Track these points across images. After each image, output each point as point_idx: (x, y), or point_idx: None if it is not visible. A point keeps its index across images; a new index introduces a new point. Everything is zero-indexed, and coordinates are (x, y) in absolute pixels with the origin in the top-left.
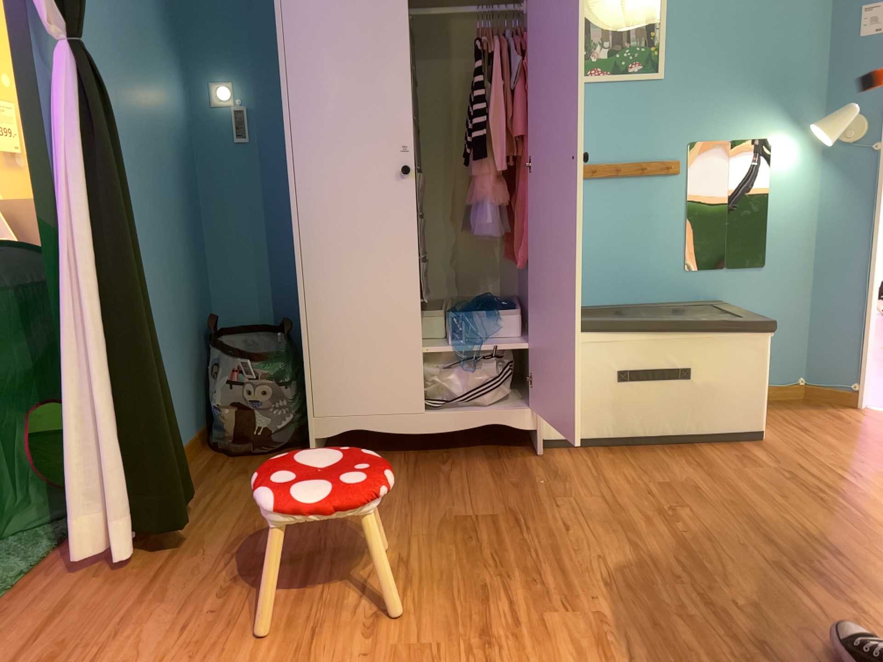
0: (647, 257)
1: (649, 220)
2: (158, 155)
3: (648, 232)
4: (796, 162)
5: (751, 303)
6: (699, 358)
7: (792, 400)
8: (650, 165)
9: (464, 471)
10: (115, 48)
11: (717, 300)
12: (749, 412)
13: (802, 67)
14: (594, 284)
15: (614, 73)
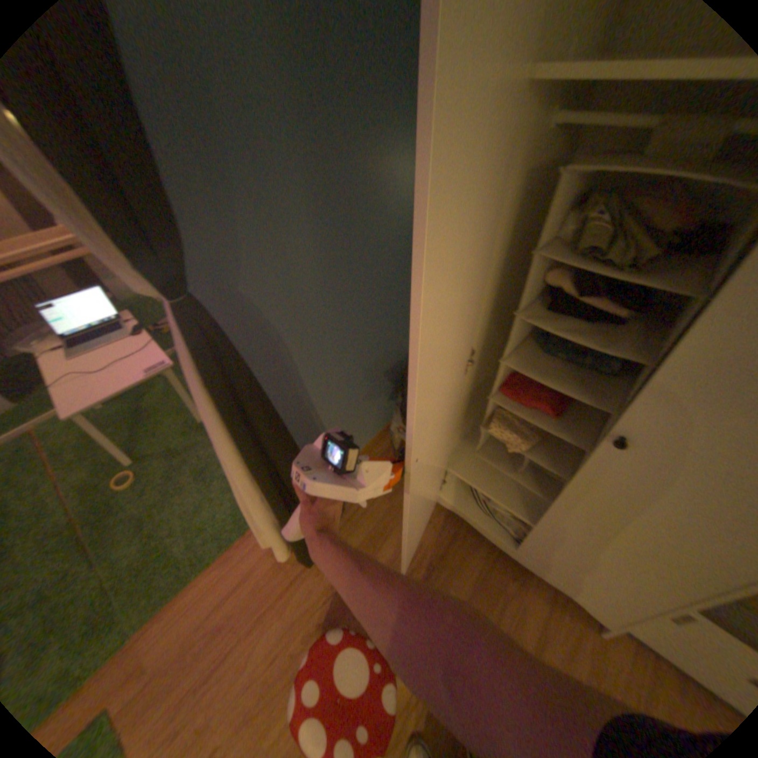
0: None
1: None
2: (366, 267)
3: None
4: None
5: None
6: None
7: None
8: None
9: (527, 612)
10: (302, 187)
11: None
12: None
13: None
14: None
15: None
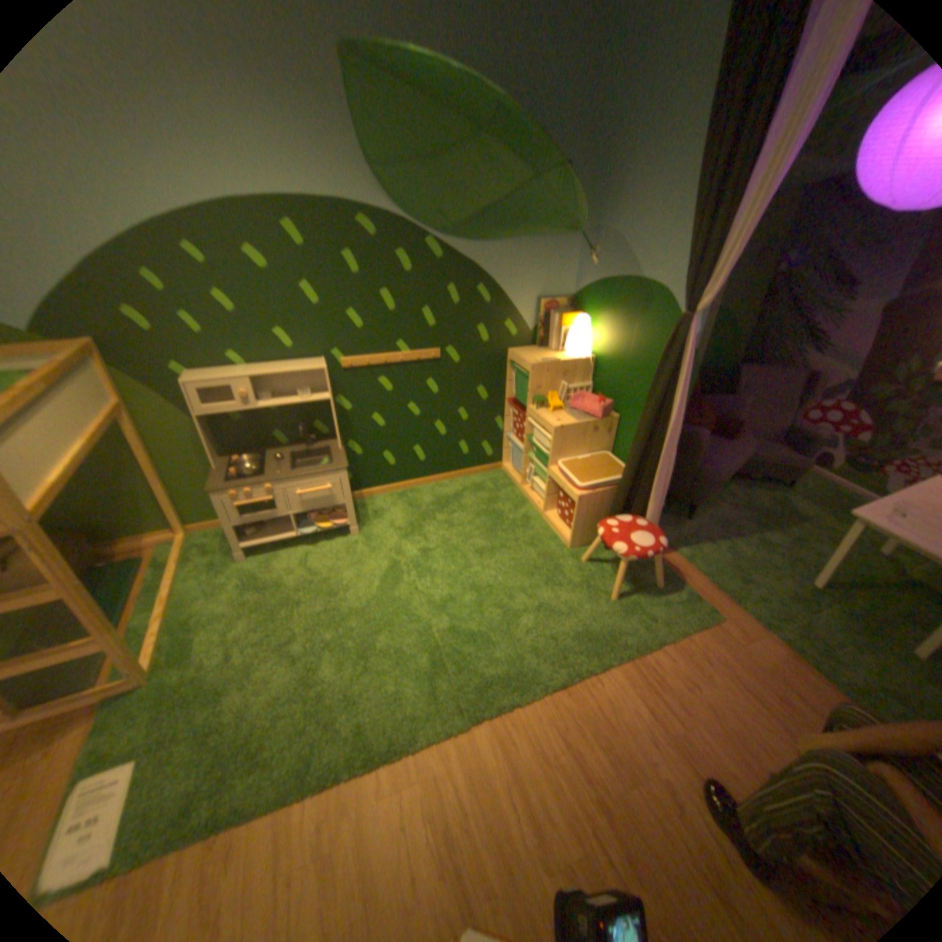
0: None
1: None
2: None
3: None
4: None
5: None
6: None
7: None
8: None
9: None
10: None
11: None
12: None
13: None
14: None
15: None
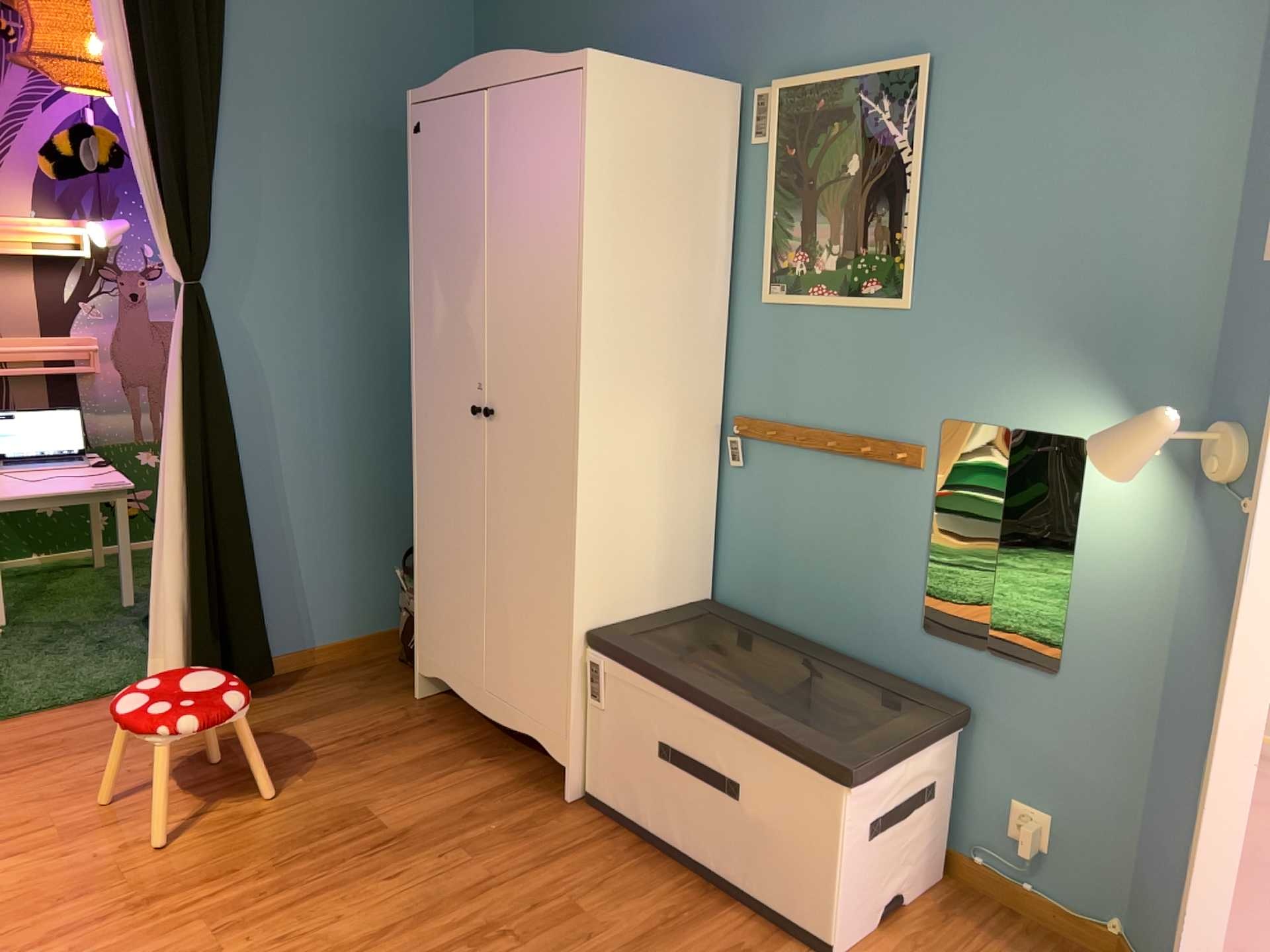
0: (870, 590)
1: (876, 531)
2: (379, 351)
3: (874, 550)
4: (1134, 493)
5: (1031, 731)
6: (756, 772)
7: (1082, 948)
8: (881, 444)
9: (477, 778)
10: (316, 259)
11: (970, 701)
12: (817, 897)
13: (1161, 309)
14: (798, 606)
15: (843, 293)
